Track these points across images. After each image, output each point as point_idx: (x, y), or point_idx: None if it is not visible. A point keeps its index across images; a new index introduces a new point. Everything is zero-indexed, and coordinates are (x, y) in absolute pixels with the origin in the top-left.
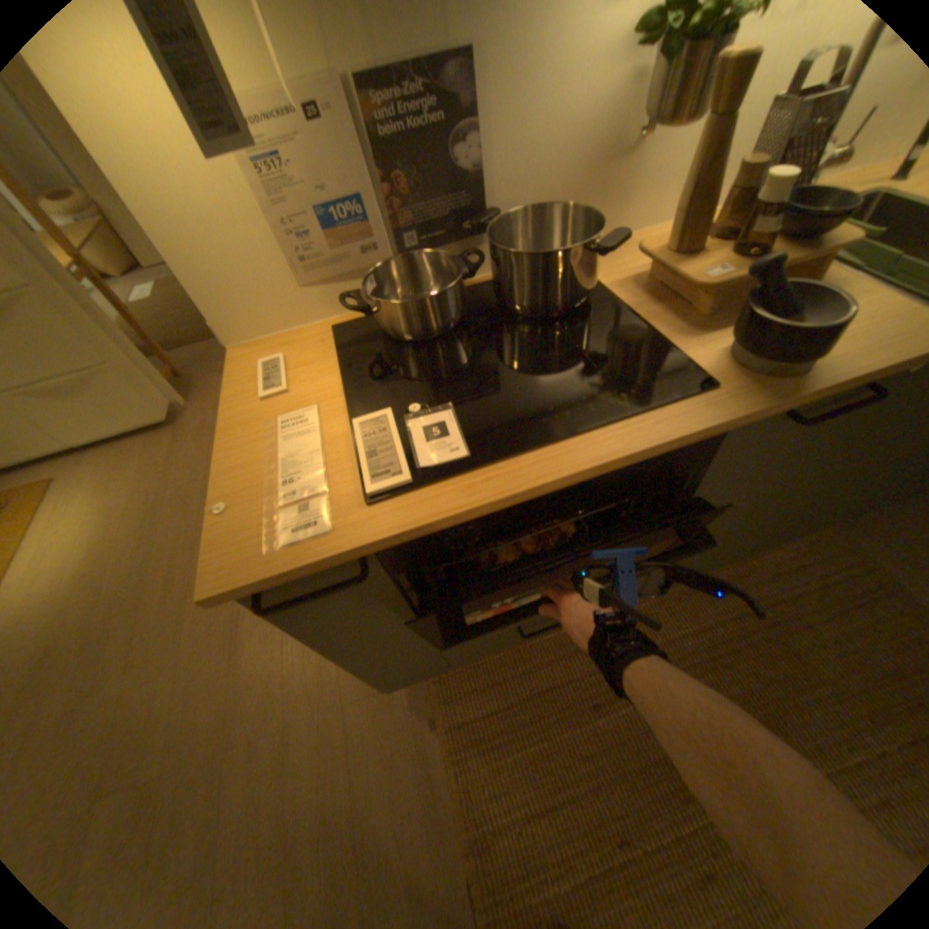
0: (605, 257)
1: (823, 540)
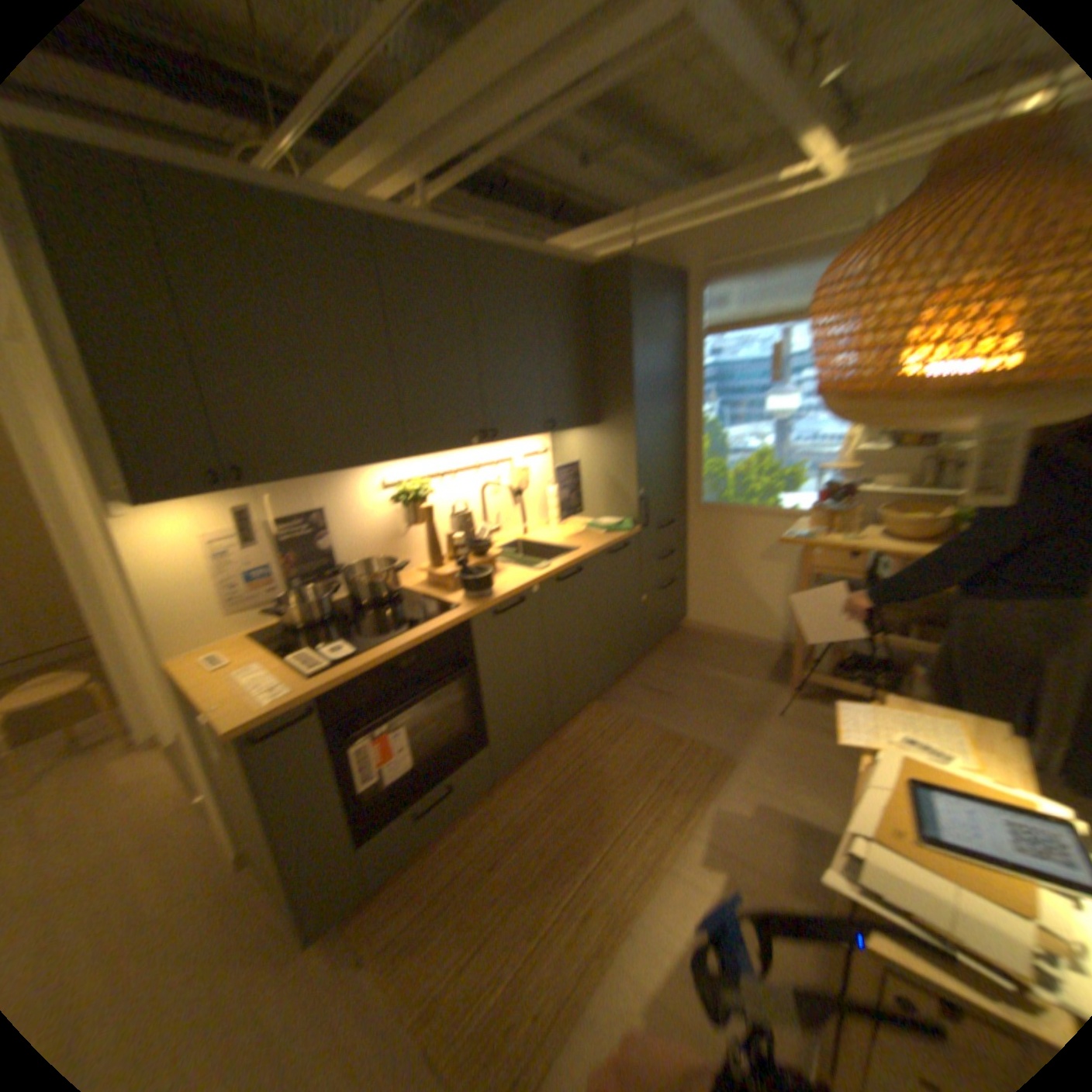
0: (407, 578)
1: (596, 711)
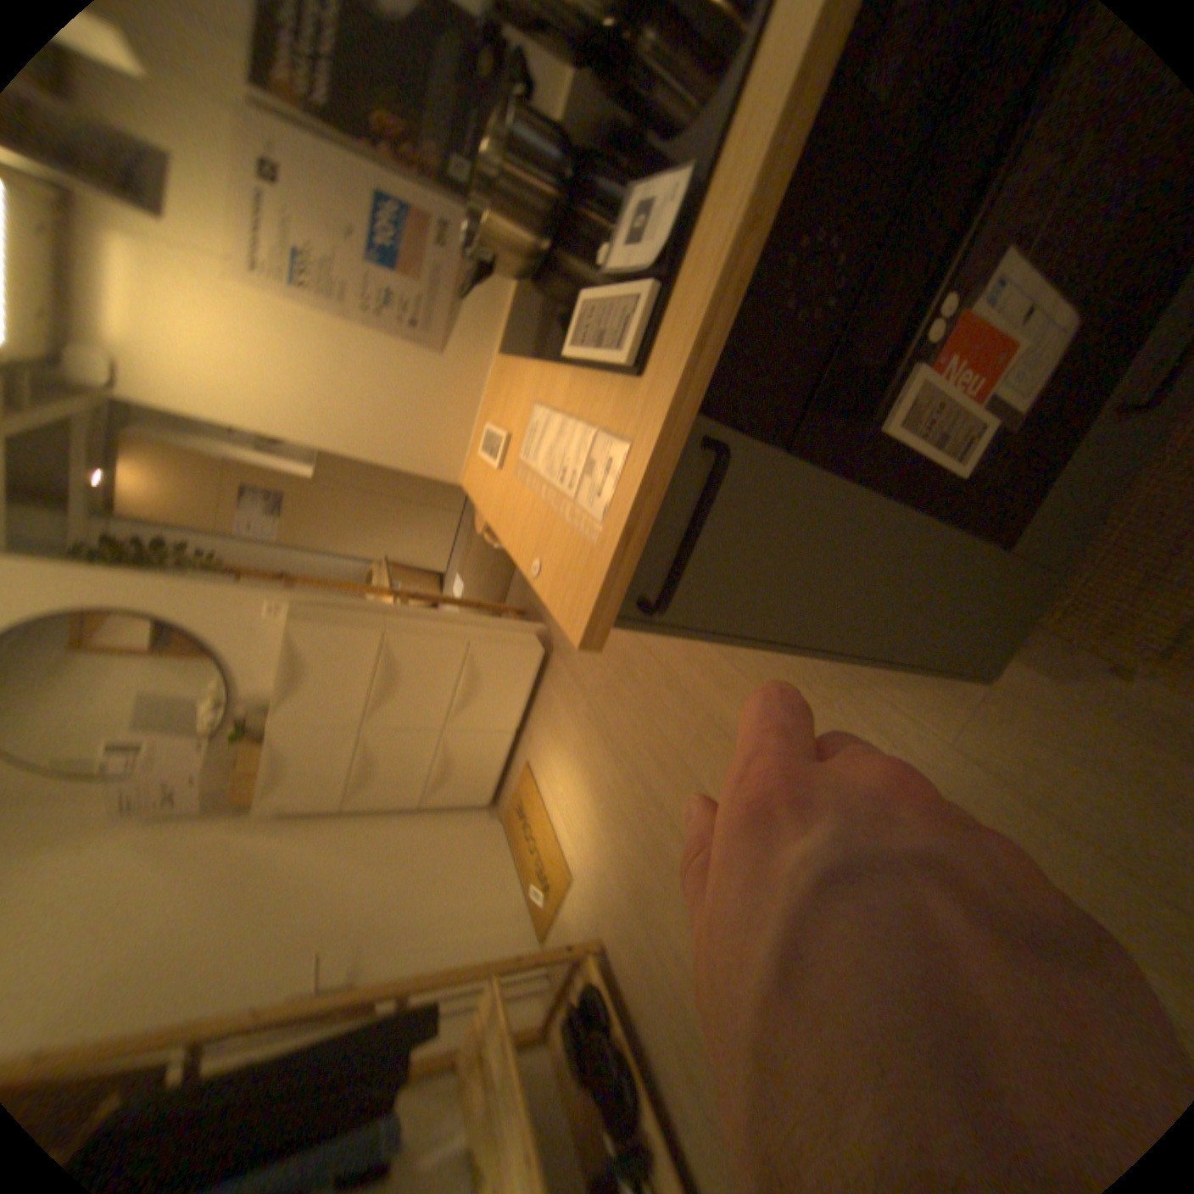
0: None
1: None
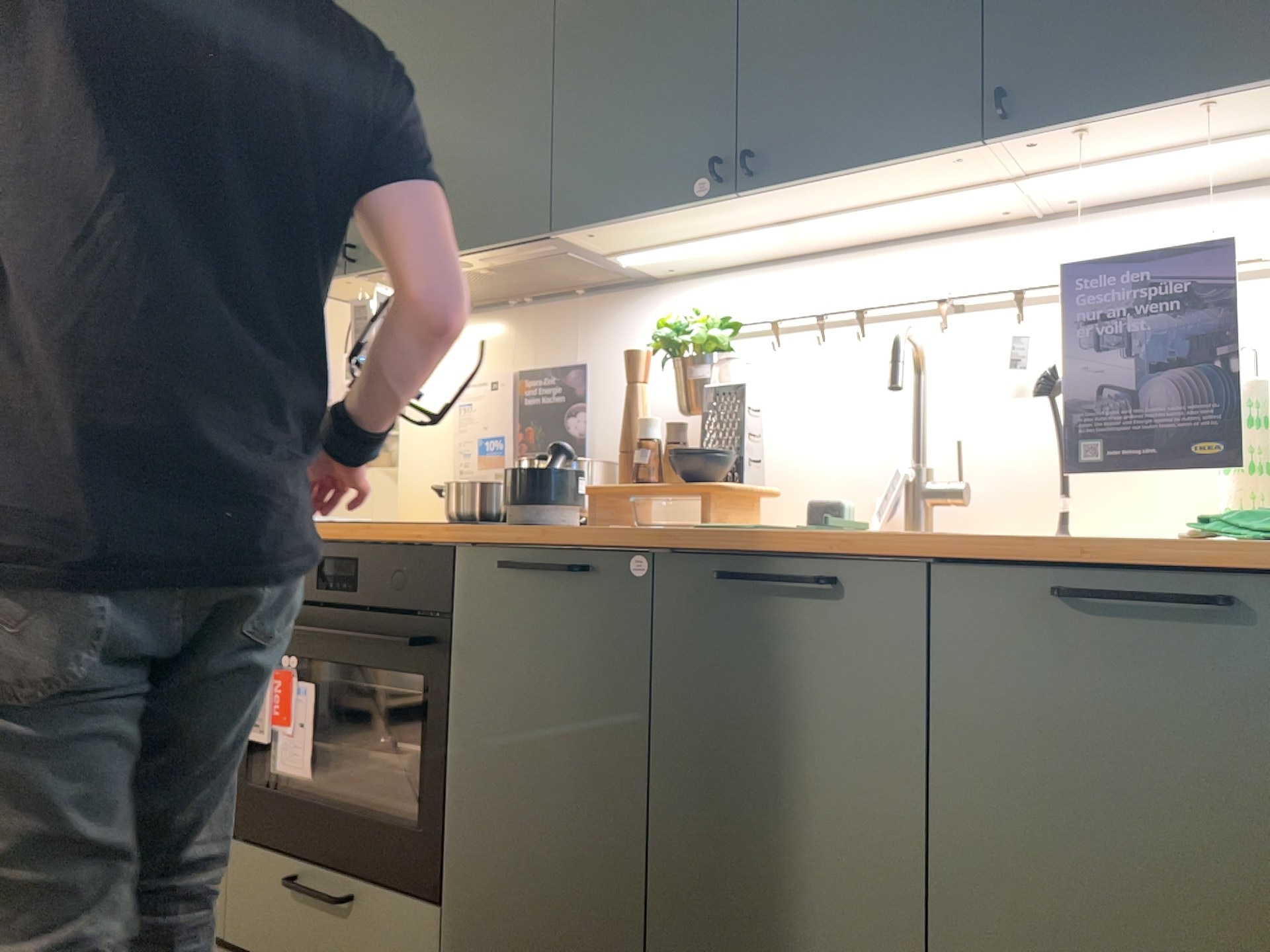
0: None
1: None
